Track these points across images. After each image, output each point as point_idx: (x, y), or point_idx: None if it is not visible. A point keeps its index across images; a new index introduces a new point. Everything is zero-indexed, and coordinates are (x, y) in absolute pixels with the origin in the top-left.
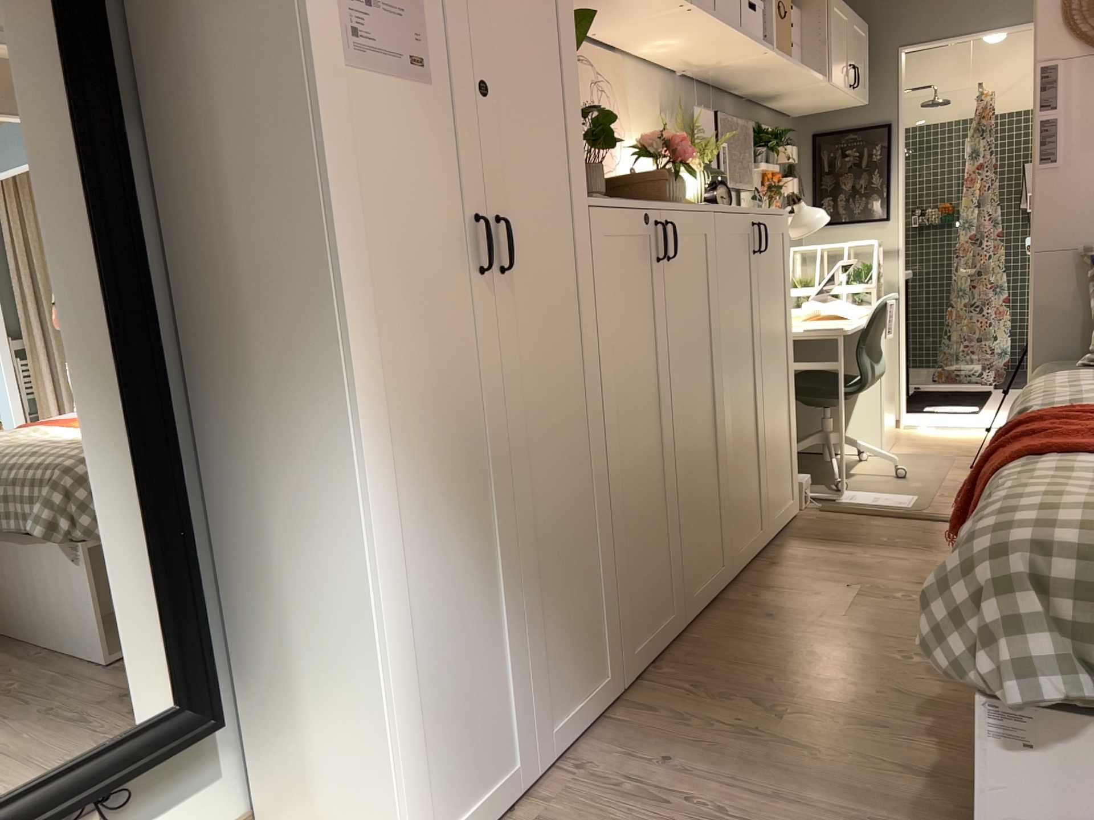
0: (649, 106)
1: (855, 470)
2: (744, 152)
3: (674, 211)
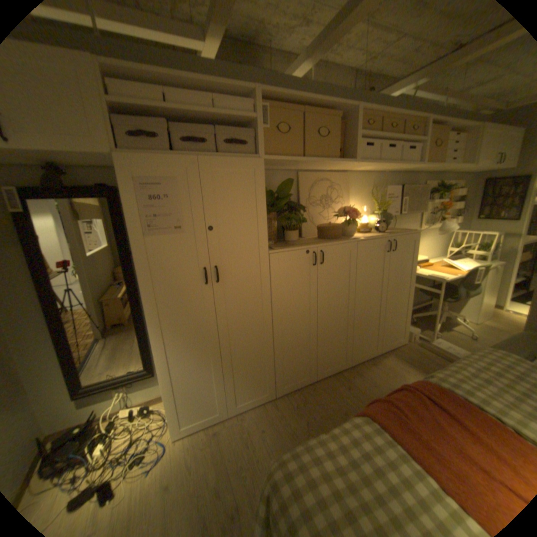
0: (366, 187)
1: (455, 329)
2: (429, 195)
3: (326, 246)
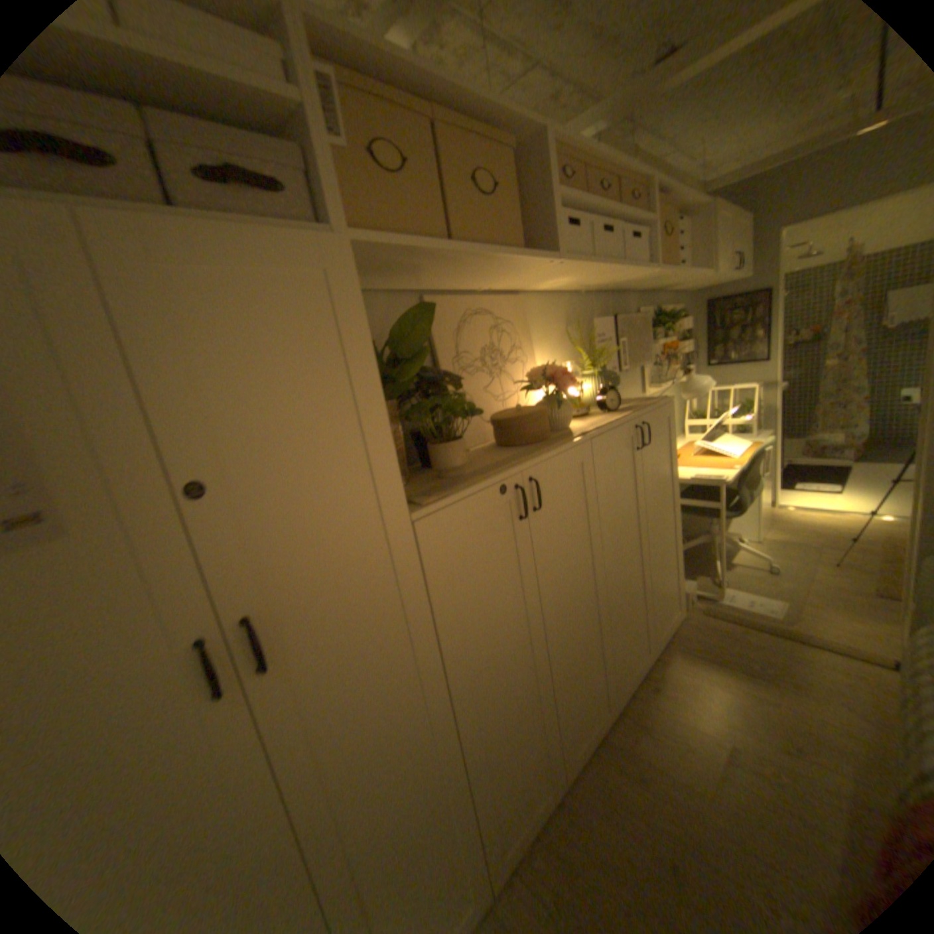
0: (555, 324)
1: (735, 561)
2: (646, 332)
3: (539, 464)
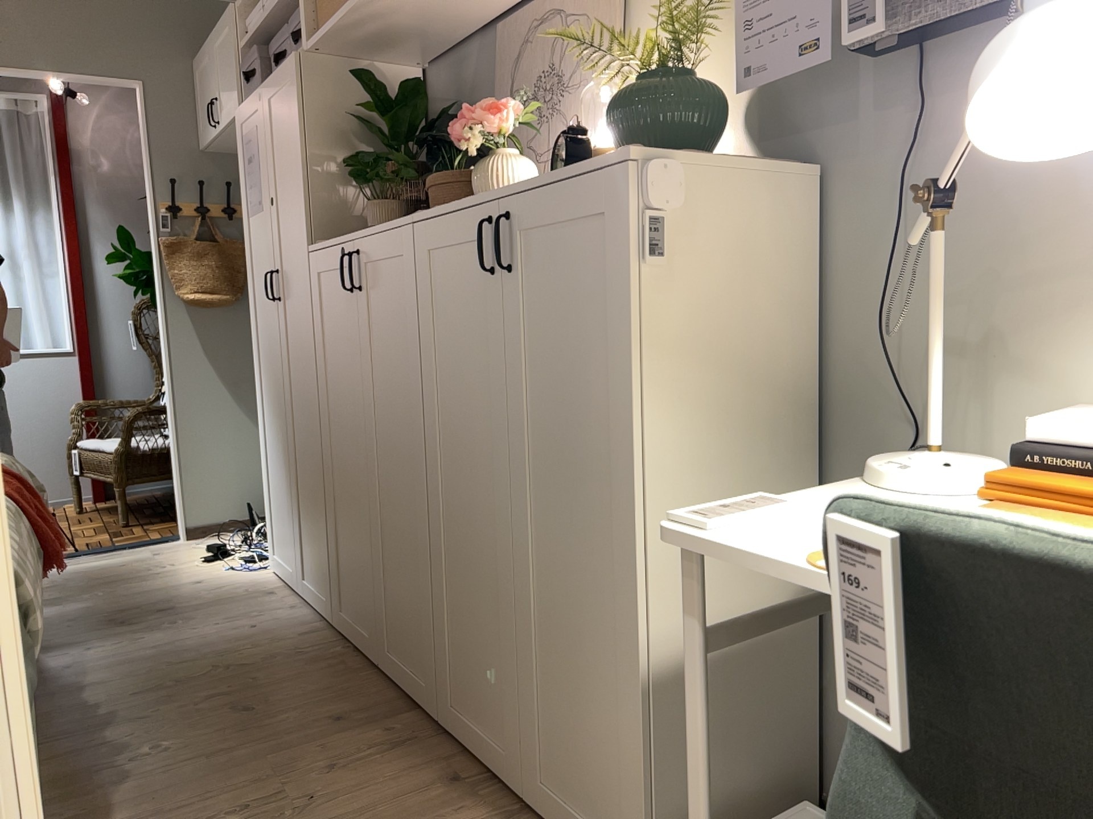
0: None
1: None
2: None
3: (362, 240)
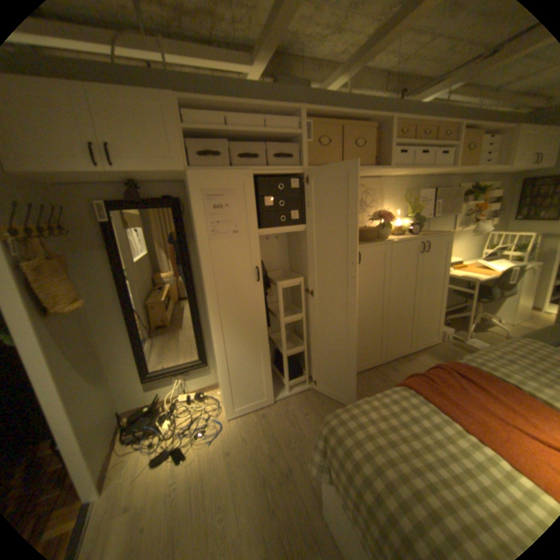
0: (399, 192)
1: (490, 330)
2: (463, 197)
3: (363, 248)
